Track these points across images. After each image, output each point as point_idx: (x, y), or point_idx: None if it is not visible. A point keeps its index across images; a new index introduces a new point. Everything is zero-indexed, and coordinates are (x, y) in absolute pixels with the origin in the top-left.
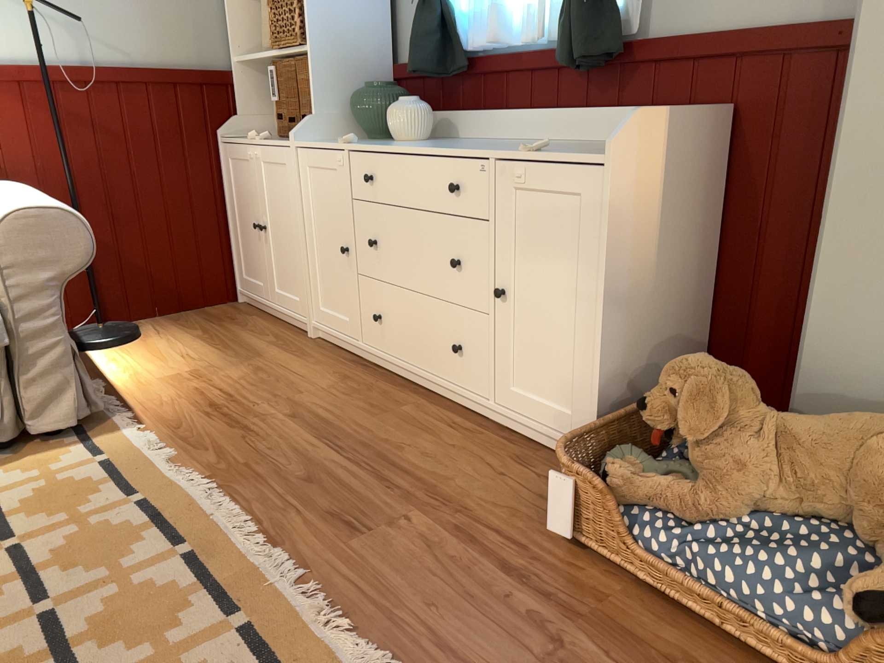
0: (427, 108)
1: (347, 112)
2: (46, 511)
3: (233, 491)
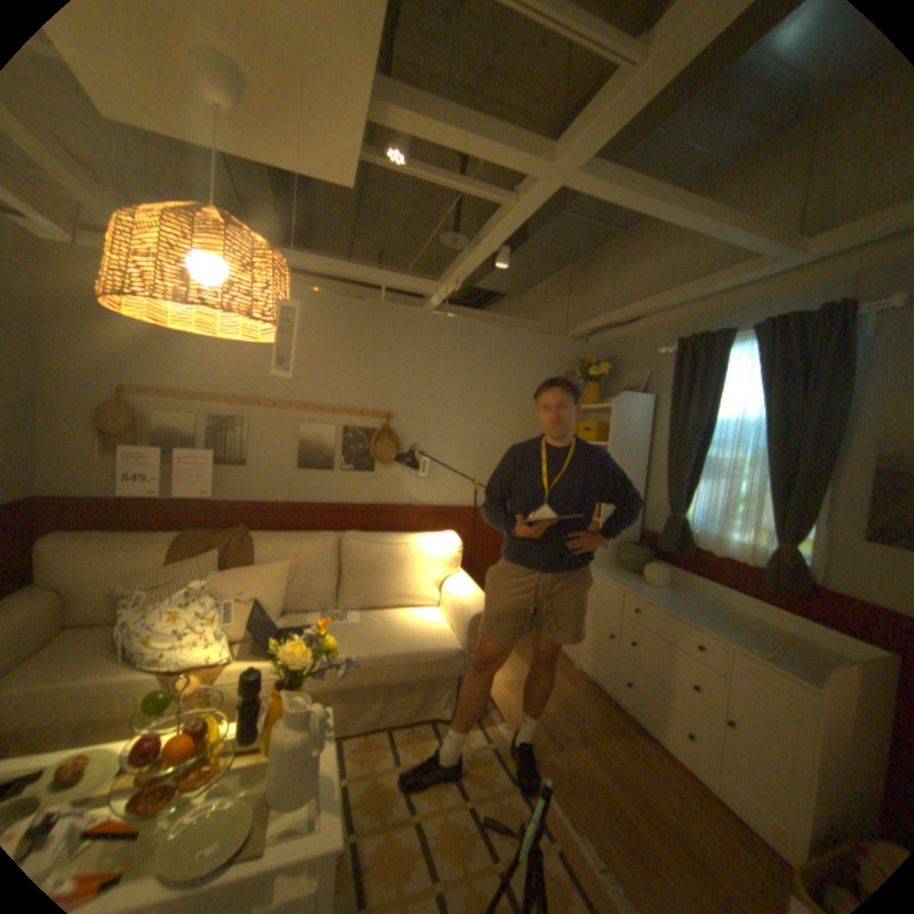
0: (670, 570)
1: (614, 552)
2: (479, 786)
3: (569, 805)
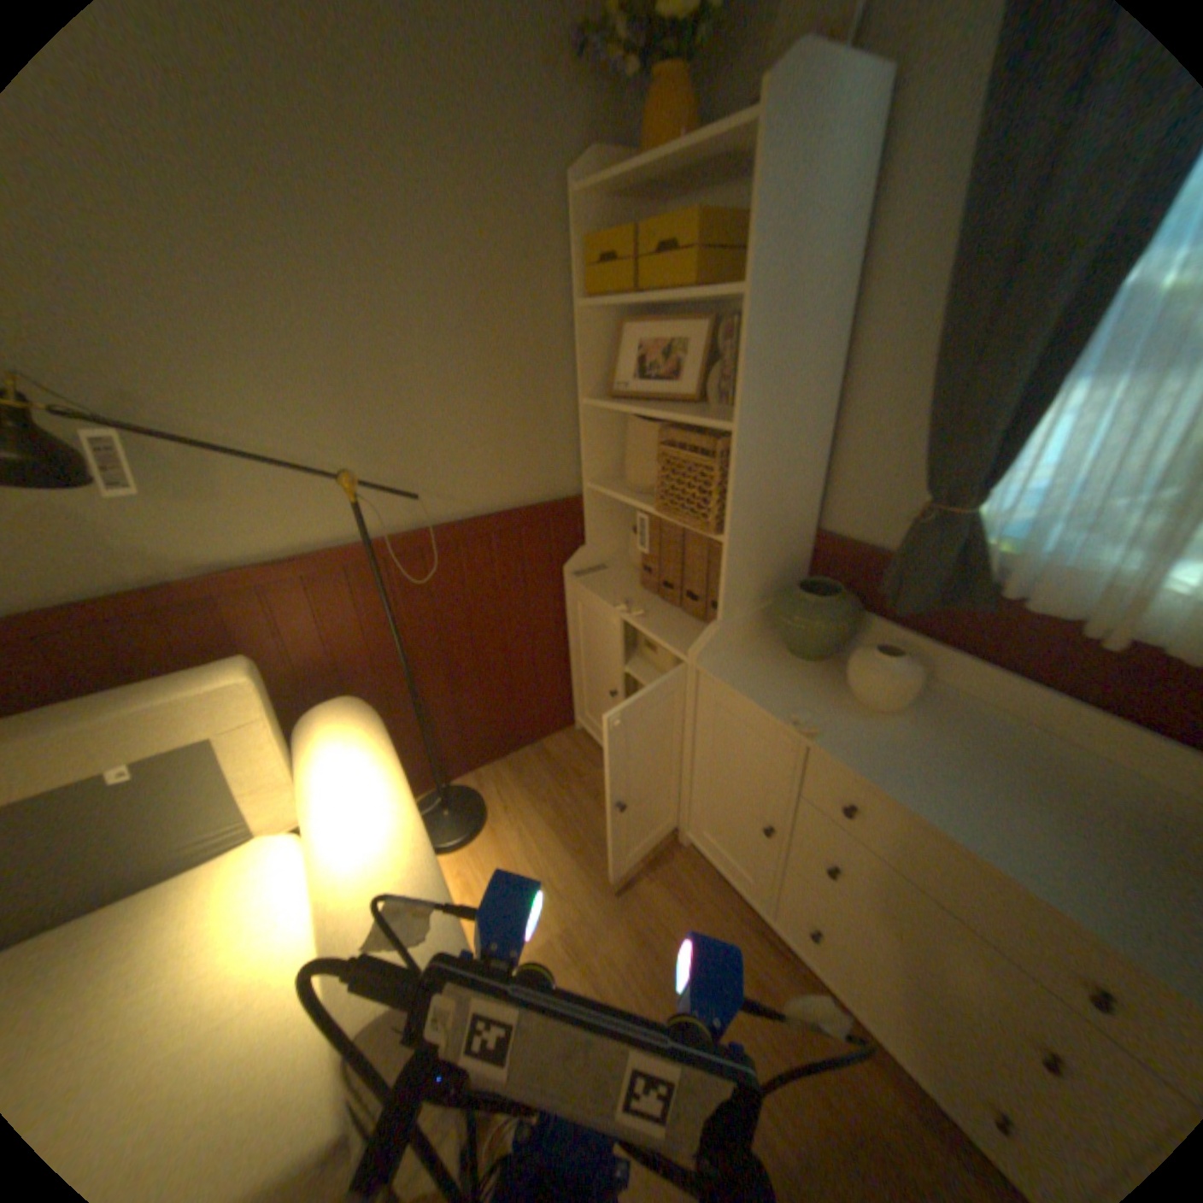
0: (924, 663)
1: (760, 603)
2: None
3: None
